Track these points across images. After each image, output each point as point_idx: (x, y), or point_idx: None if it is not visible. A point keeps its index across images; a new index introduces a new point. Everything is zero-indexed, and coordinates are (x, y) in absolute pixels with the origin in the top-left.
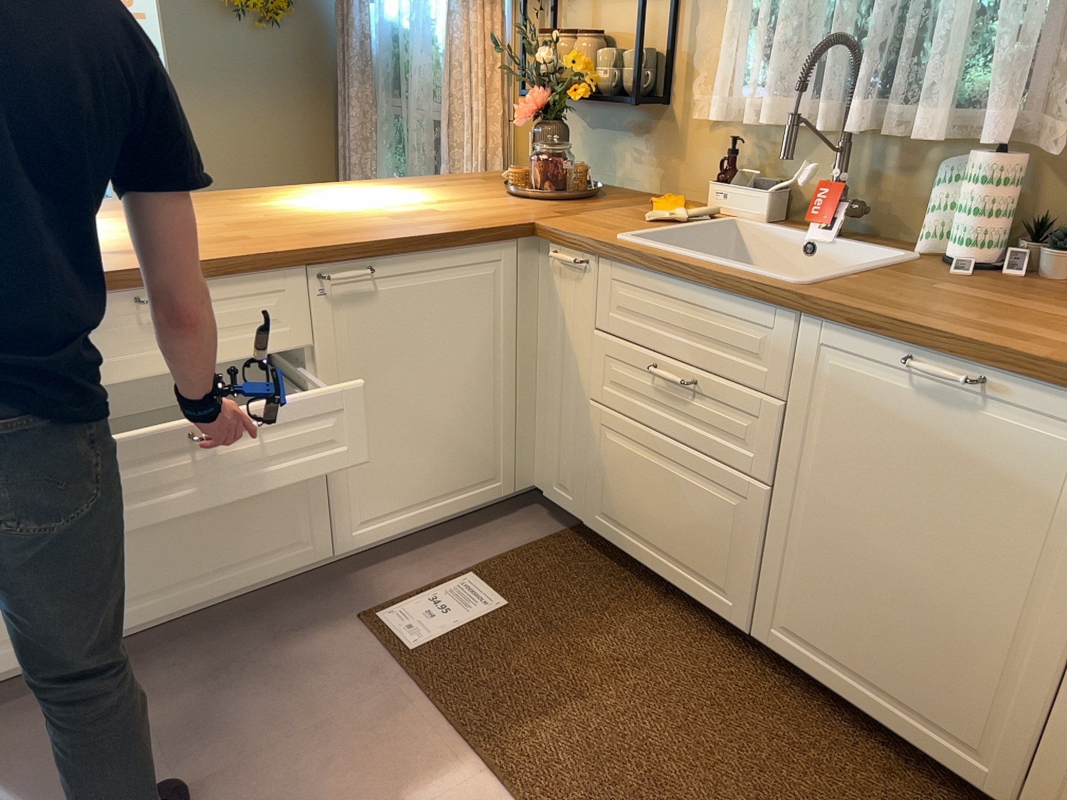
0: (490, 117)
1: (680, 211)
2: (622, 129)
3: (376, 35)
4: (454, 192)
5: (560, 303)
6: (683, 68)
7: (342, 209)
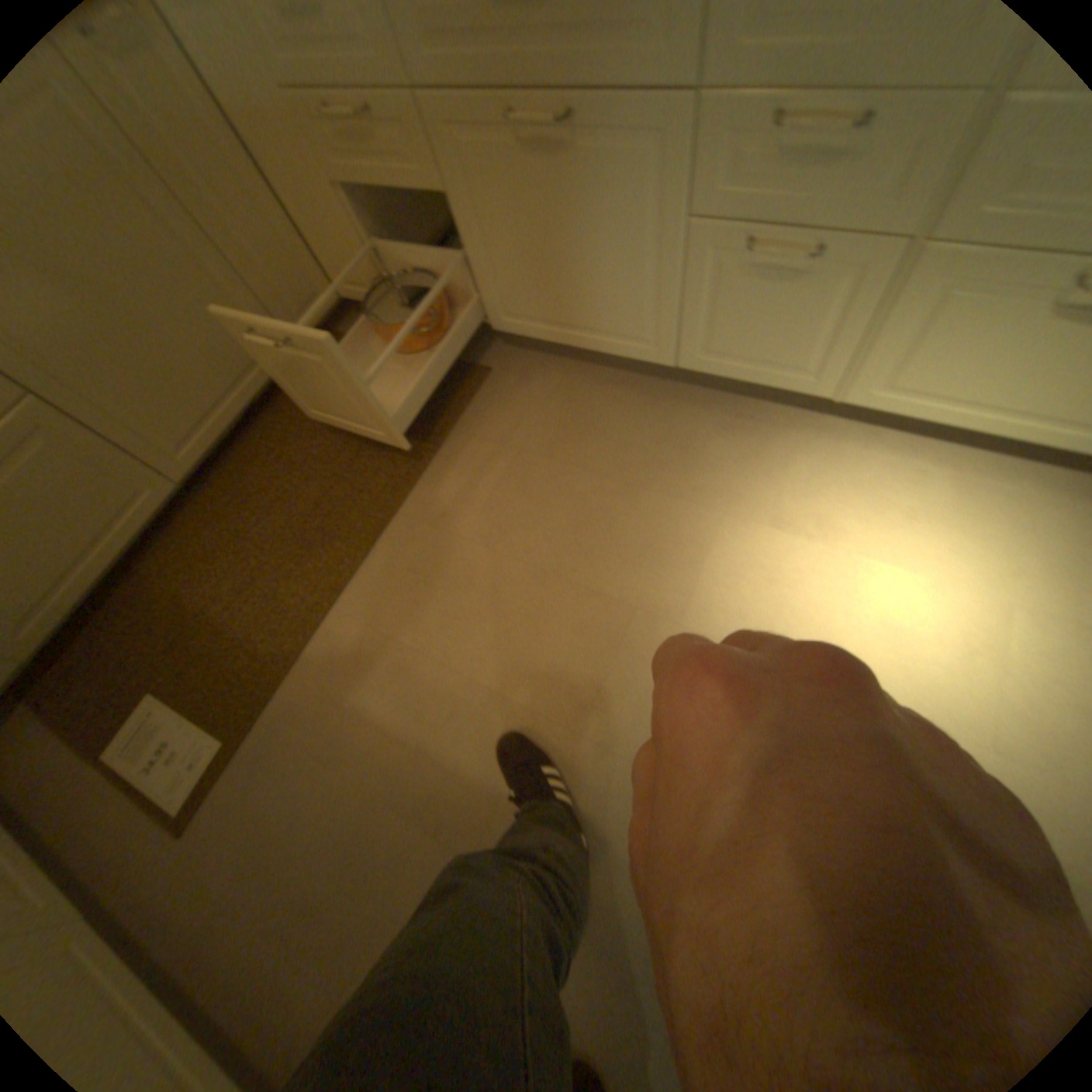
0: None
1: None
2: None
3: None
4: None
5: None
6: None
7: None
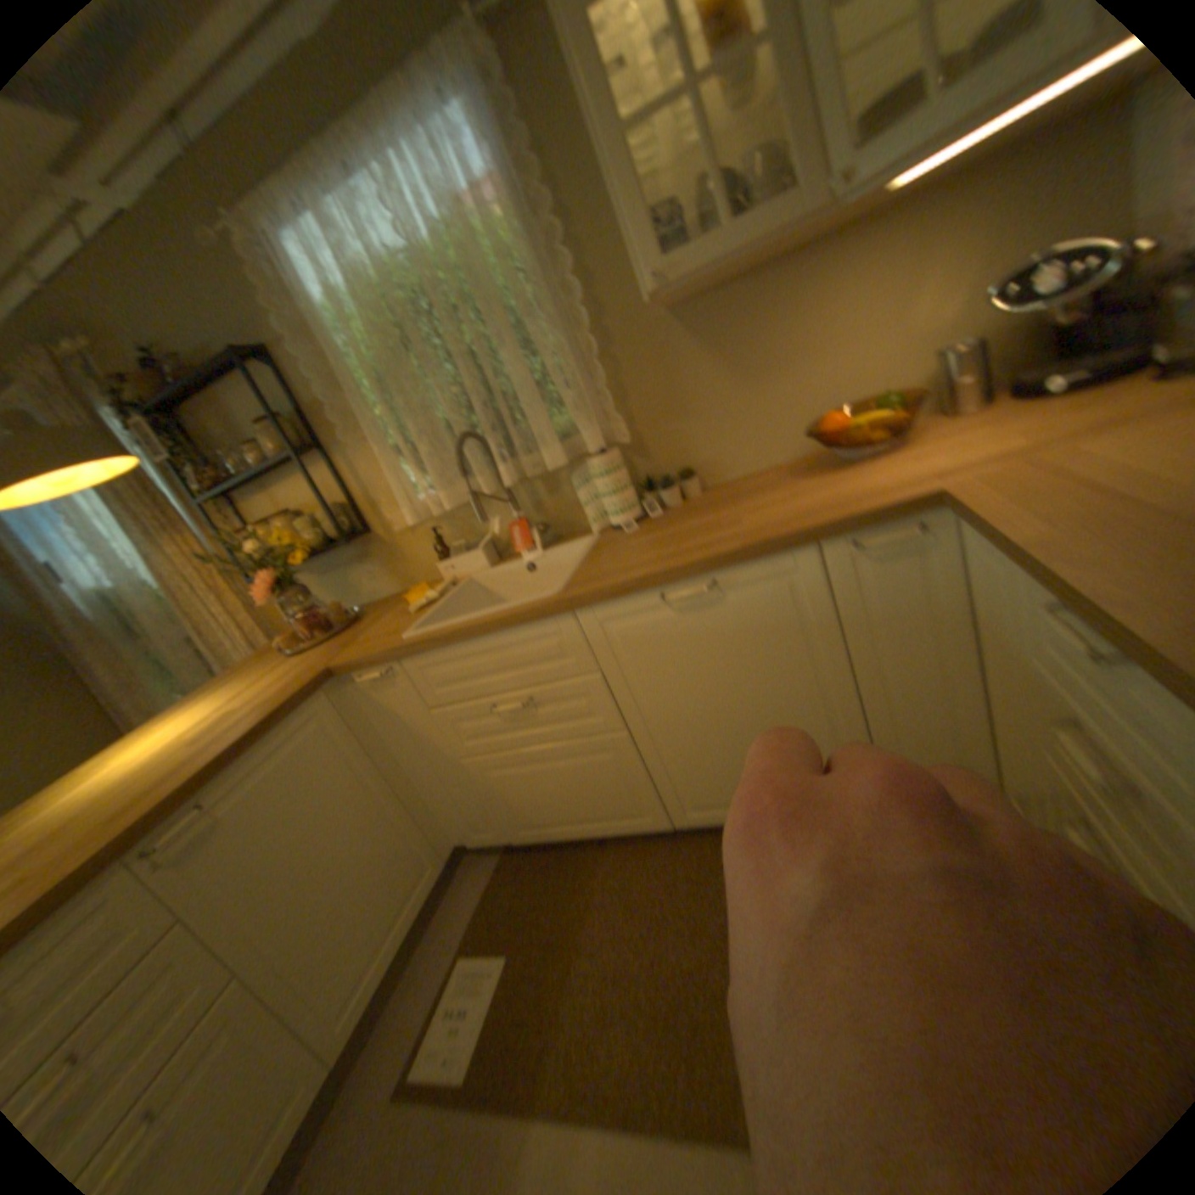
0: (232, 610)
1: (430, 591)
2: (346, 563)
3: (80, 604)
4: (238, 683)
5: (390, 709)
6: (365, 501)
7: (133, 768)
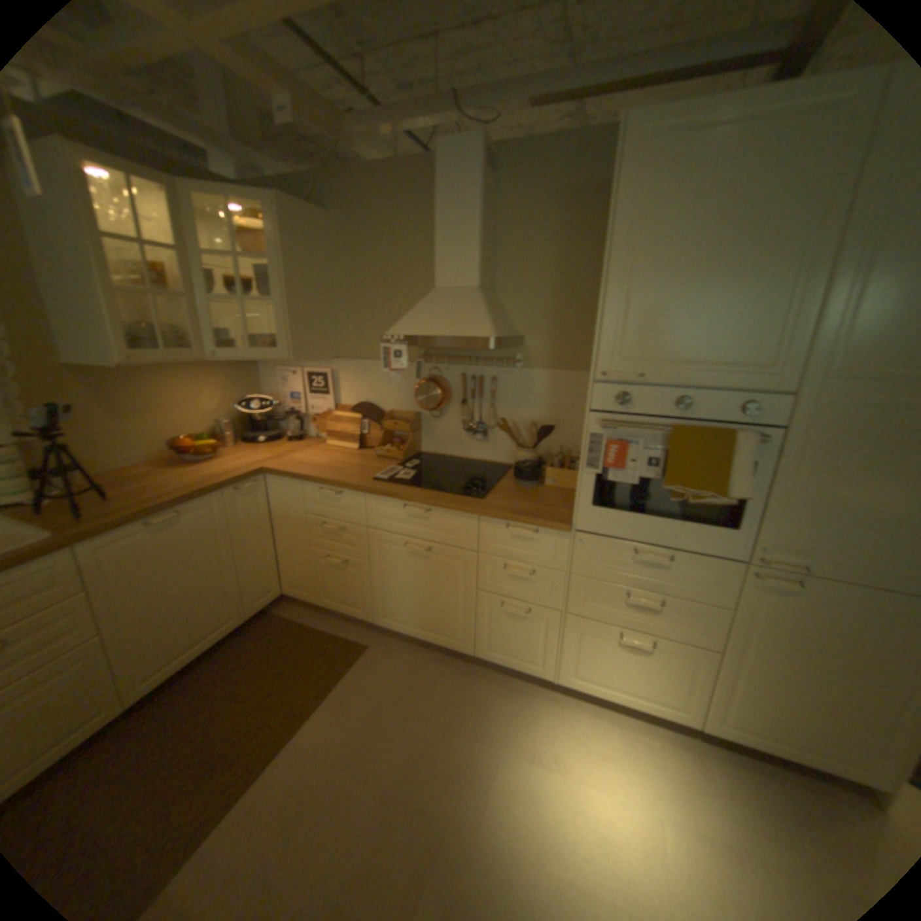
0: None
1: None
2: None
3: None
4: None
5: None
6: None
7: None
